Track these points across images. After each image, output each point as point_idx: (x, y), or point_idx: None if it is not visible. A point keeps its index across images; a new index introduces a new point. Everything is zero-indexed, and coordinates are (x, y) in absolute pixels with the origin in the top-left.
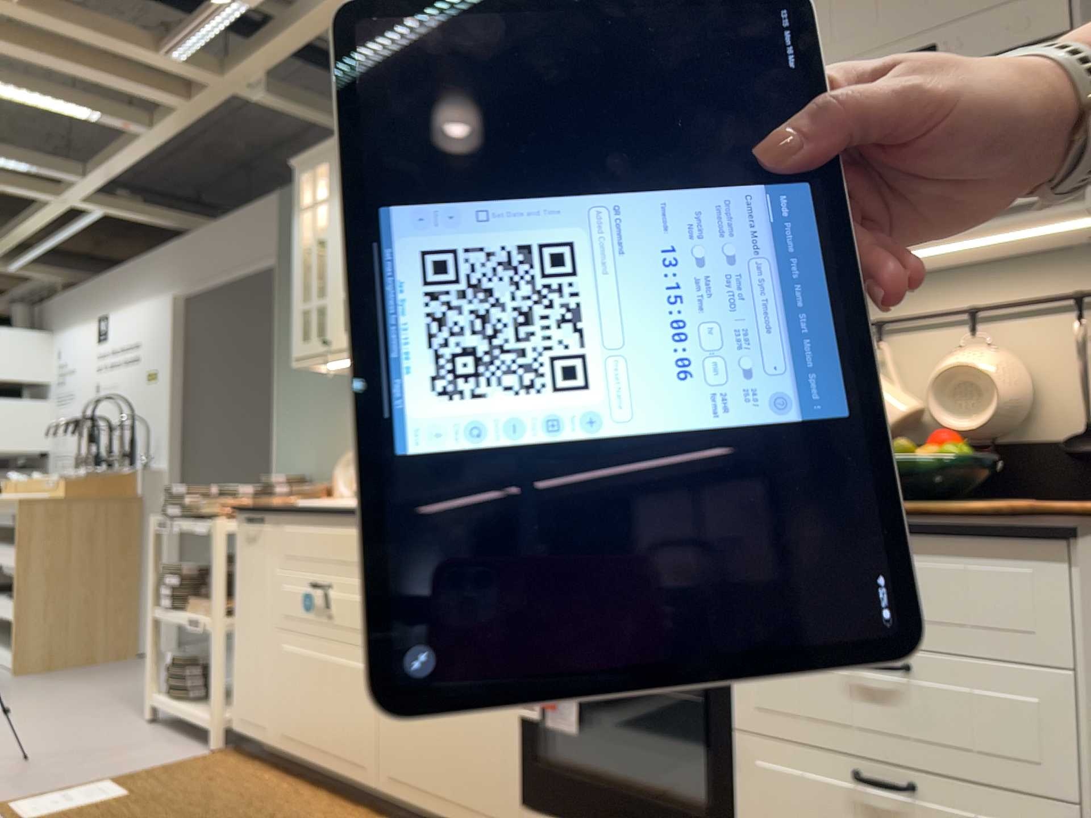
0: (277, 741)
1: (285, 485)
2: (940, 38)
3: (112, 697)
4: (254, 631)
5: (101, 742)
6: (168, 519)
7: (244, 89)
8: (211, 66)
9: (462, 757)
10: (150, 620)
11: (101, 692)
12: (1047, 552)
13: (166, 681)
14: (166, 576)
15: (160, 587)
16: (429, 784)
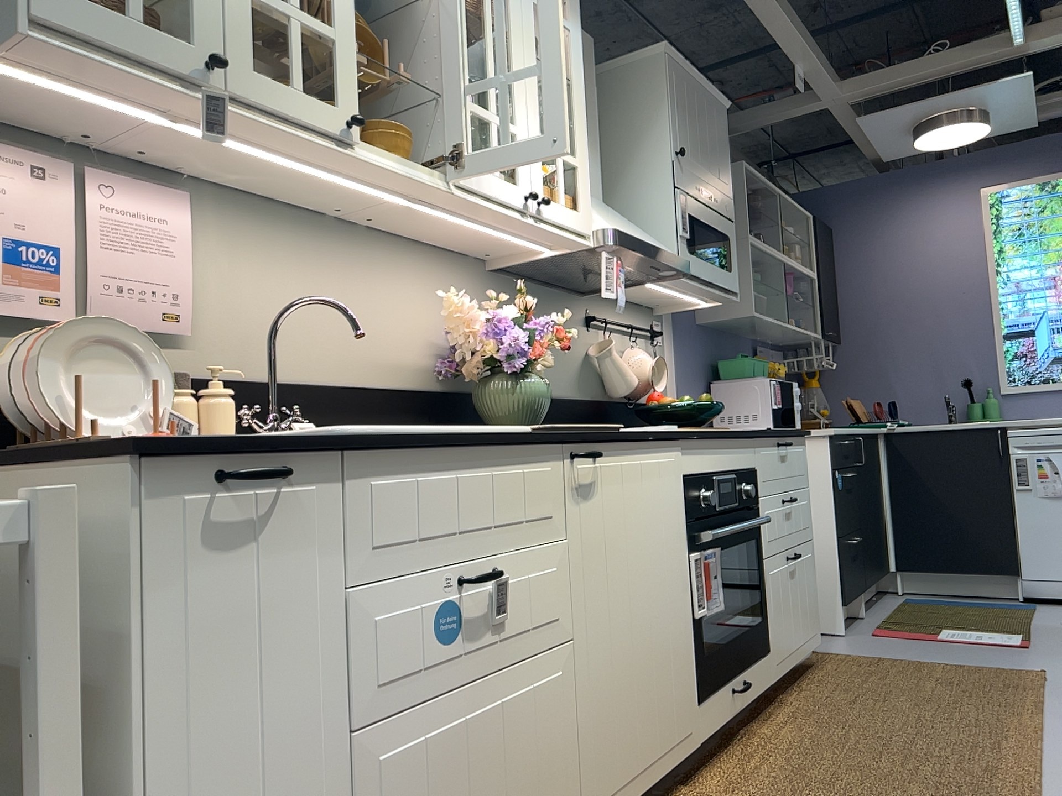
0: None
1: None
2: (715, 193)
3: None
4: (259, 791)
5: None
6: None
7: None
8: None
9: (663, 698)
10: None
11: None
12: (805, 441)
13: None
14: None
15: None
16: (638, 762)
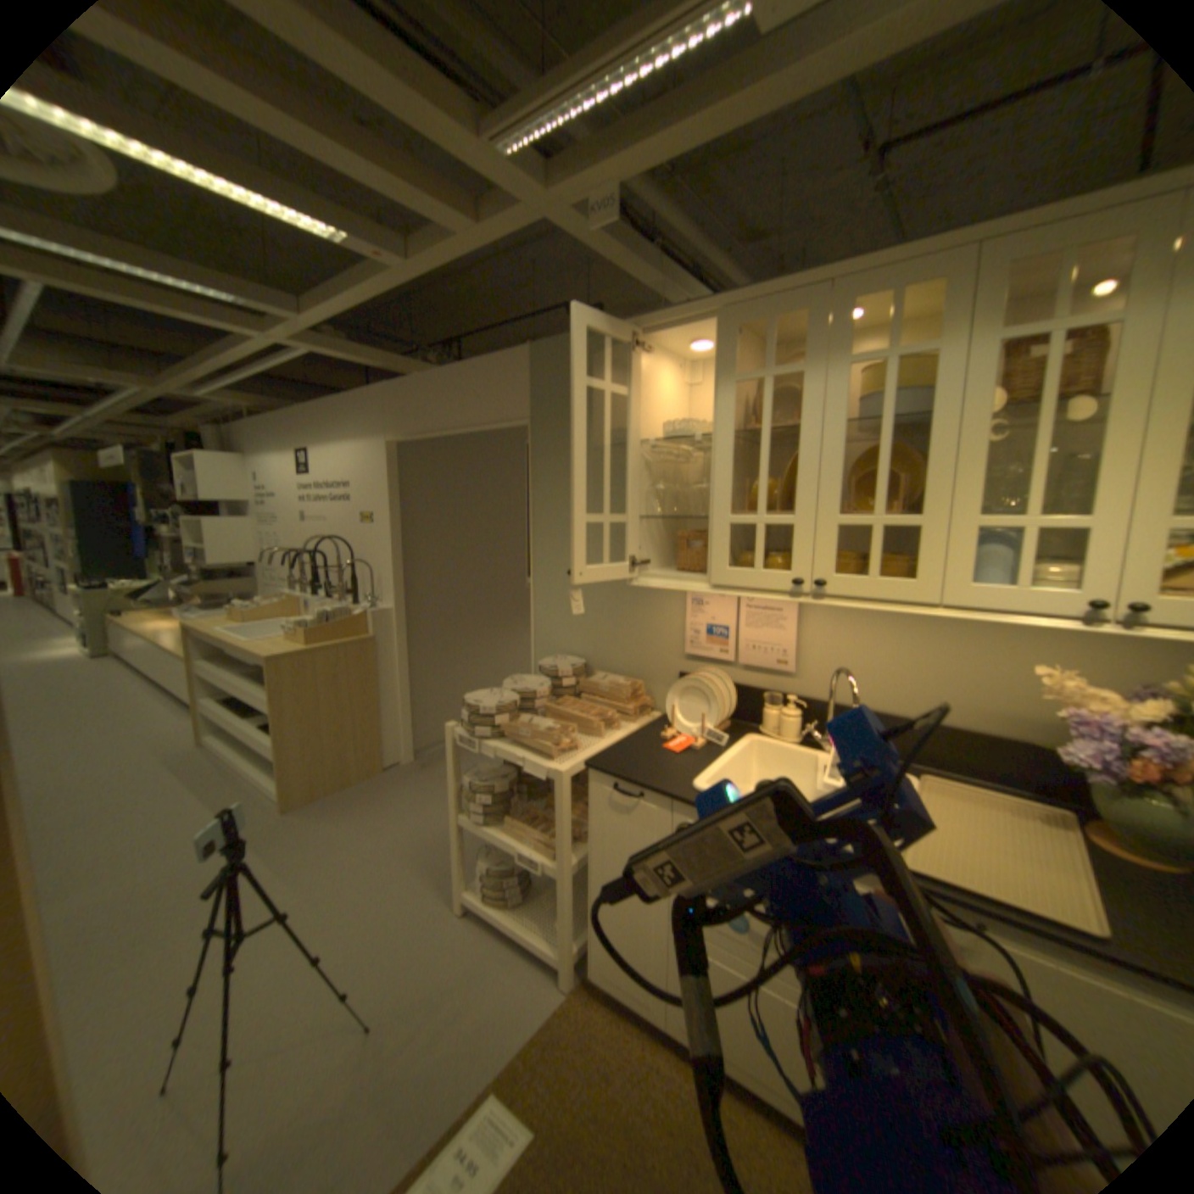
0: (677, 1036)
1: (570, 678)
2: None
3: (397, 861)
4: (630, 908)
5: (434, 976)
6: (473, 737)
7: (563, 211)
8: (532, 169)
9: None
10: (455, 830)
11: (382, 850)
12: None
13: (482, 894)
14: (477, 798)
15: (462, 797)
16: None
